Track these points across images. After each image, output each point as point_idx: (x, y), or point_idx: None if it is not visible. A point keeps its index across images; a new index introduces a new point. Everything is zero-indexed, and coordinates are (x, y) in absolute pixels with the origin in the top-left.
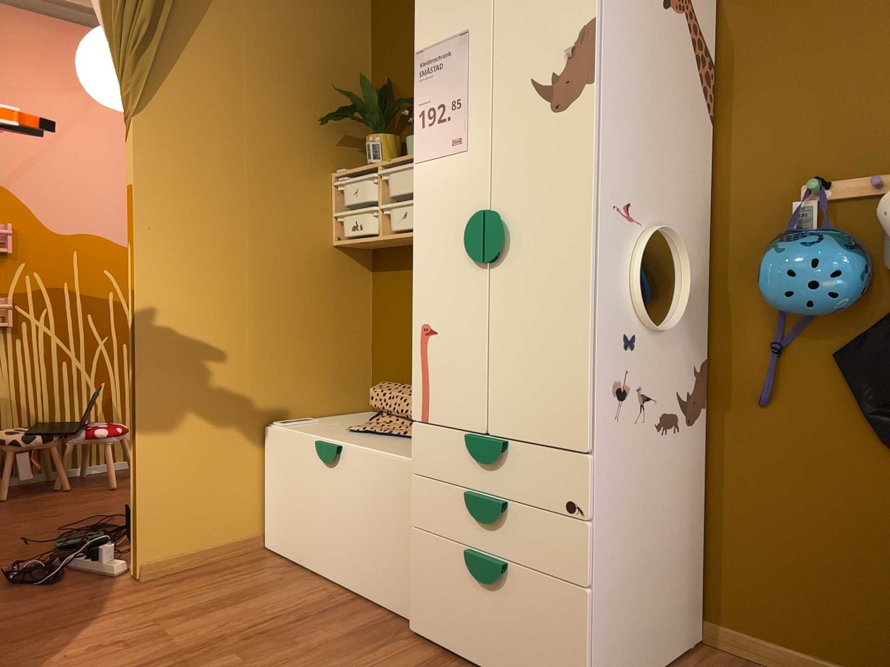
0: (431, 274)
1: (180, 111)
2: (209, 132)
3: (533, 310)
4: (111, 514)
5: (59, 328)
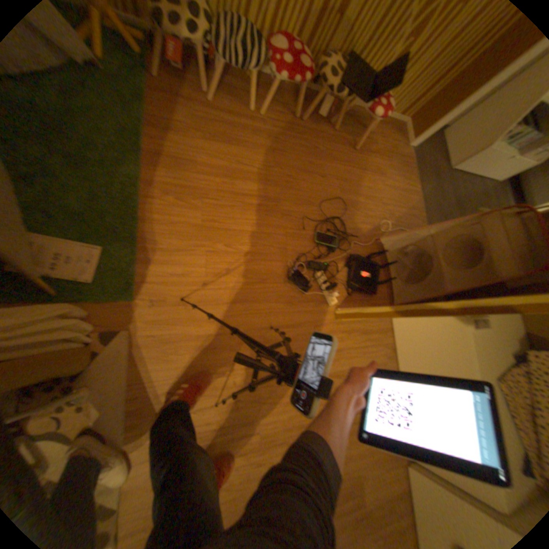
0: None
1: None
2: None
3: None
4: (346, 202)
5: None
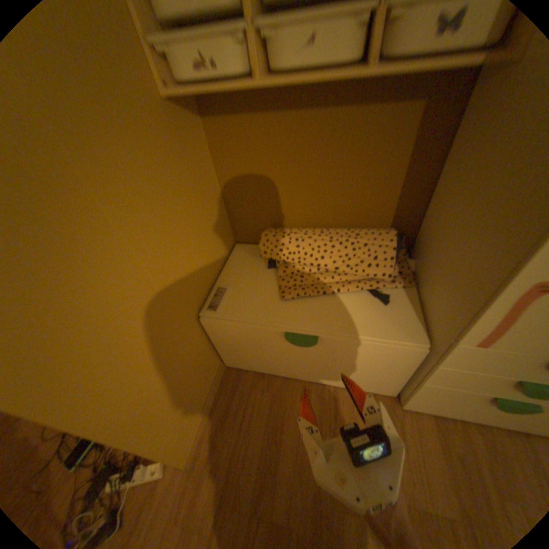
0: None
1: None
2: None
3: None
4: None
5: None
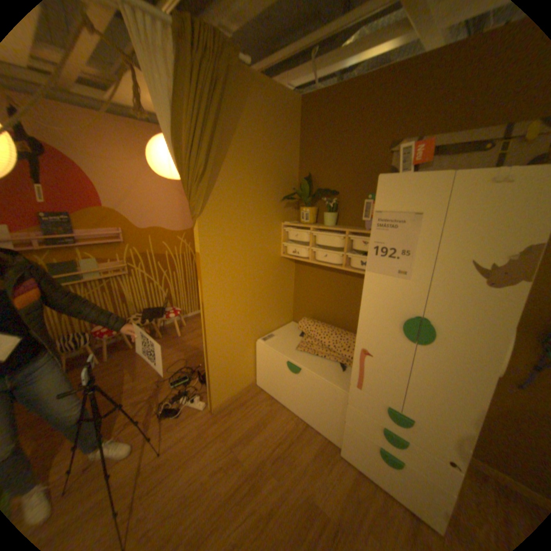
0: (372, 329)
1: (217, 209)
2: (230, 216)
3: (447, 377)
4: (185, 359)
5: (145, 270)
